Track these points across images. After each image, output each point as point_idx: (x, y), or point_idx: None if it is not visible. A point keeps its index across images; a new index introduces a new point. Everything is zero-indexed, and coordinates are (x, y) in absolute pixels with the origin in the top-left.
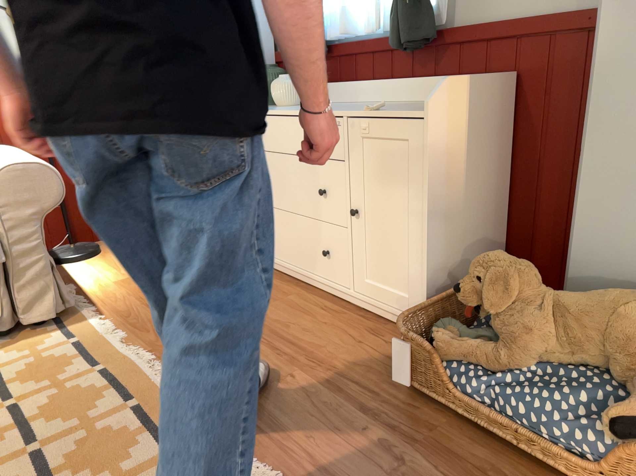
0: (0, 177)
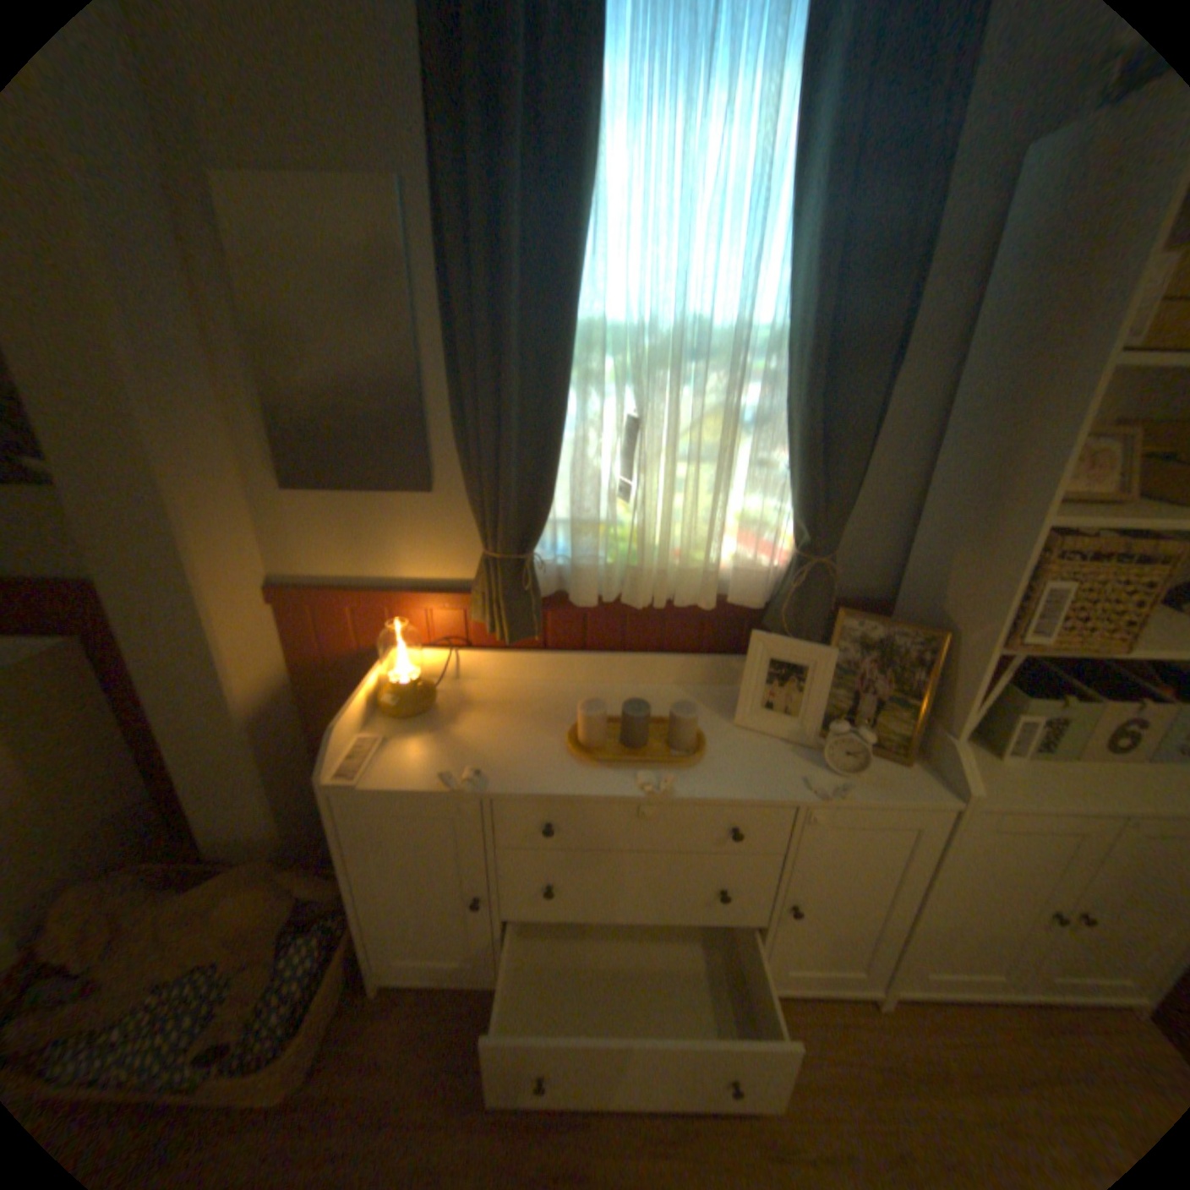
0: None
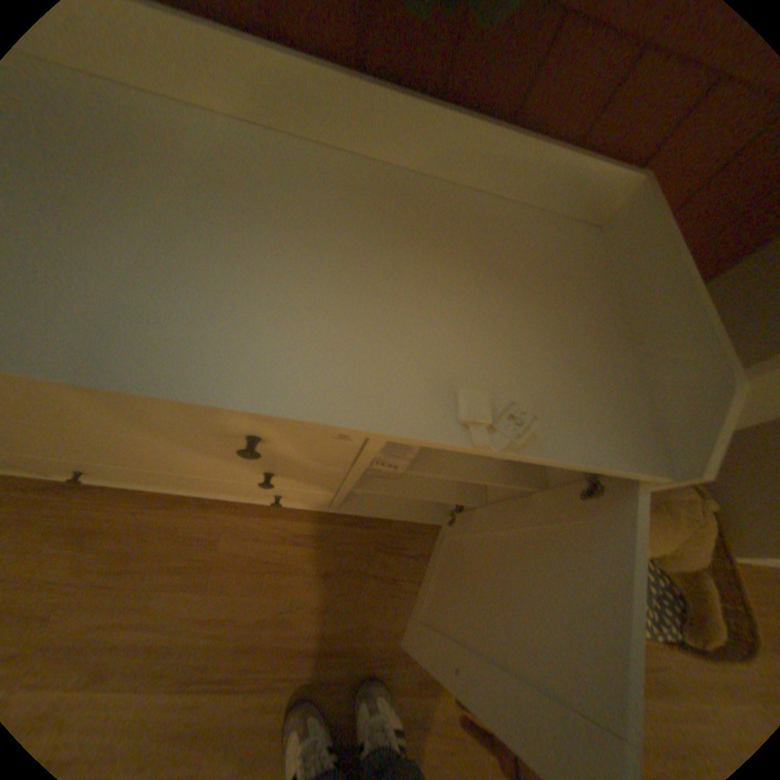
0: None
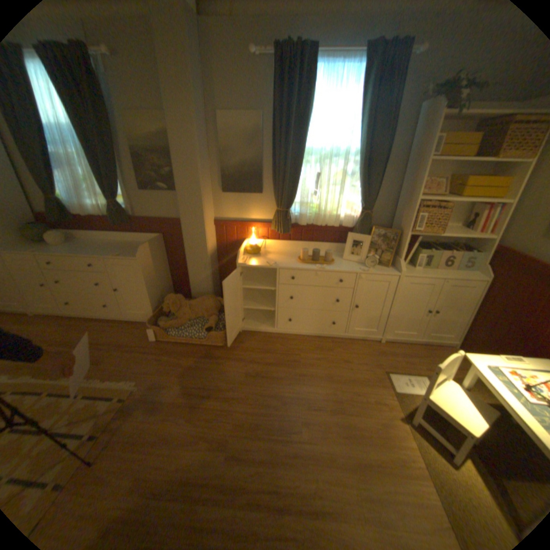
0: None
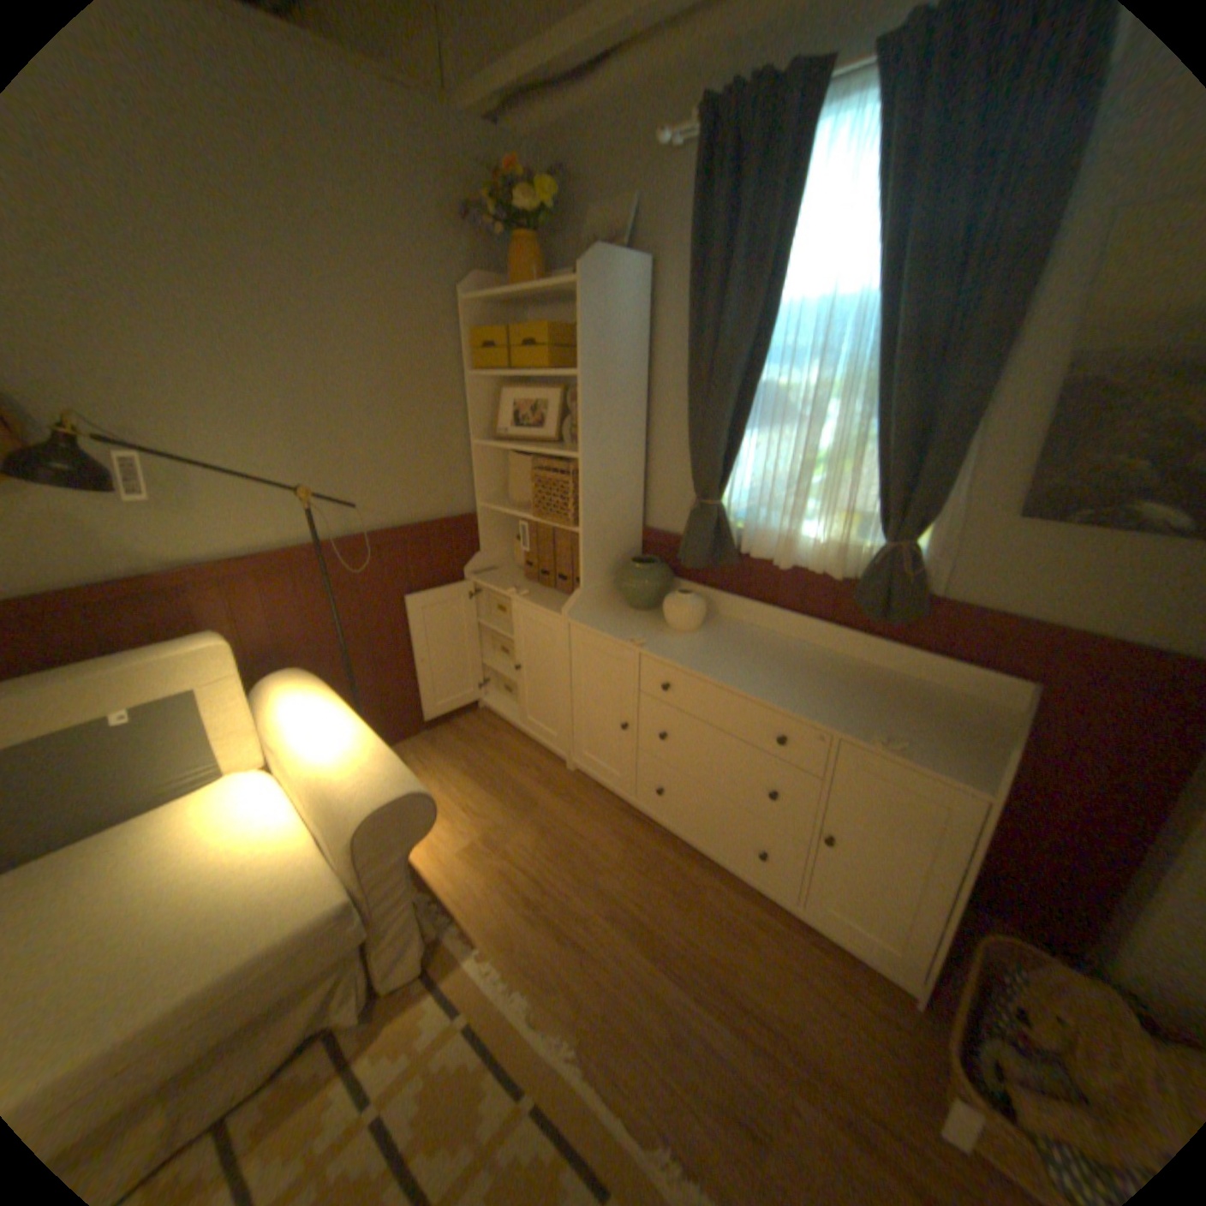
0: (359, 830)
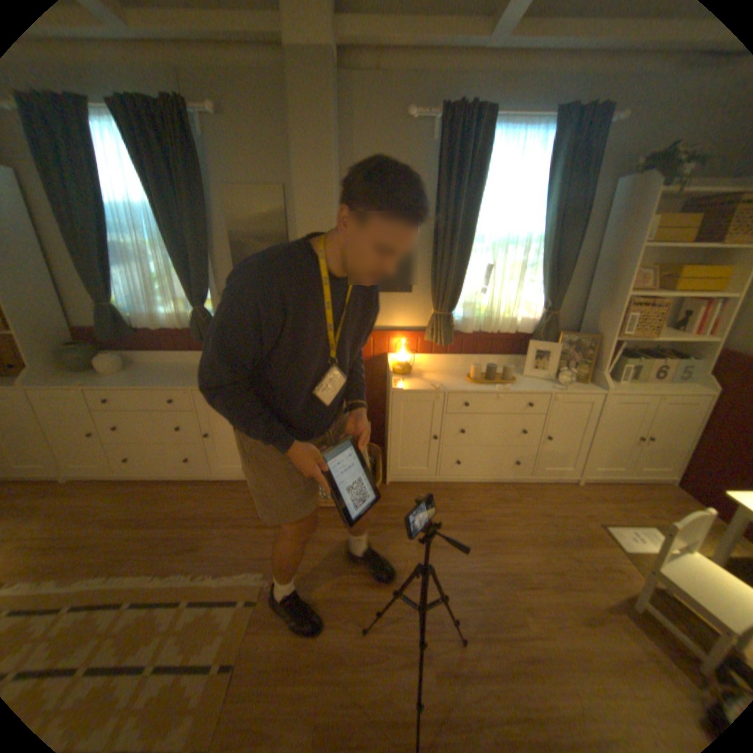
0: None
